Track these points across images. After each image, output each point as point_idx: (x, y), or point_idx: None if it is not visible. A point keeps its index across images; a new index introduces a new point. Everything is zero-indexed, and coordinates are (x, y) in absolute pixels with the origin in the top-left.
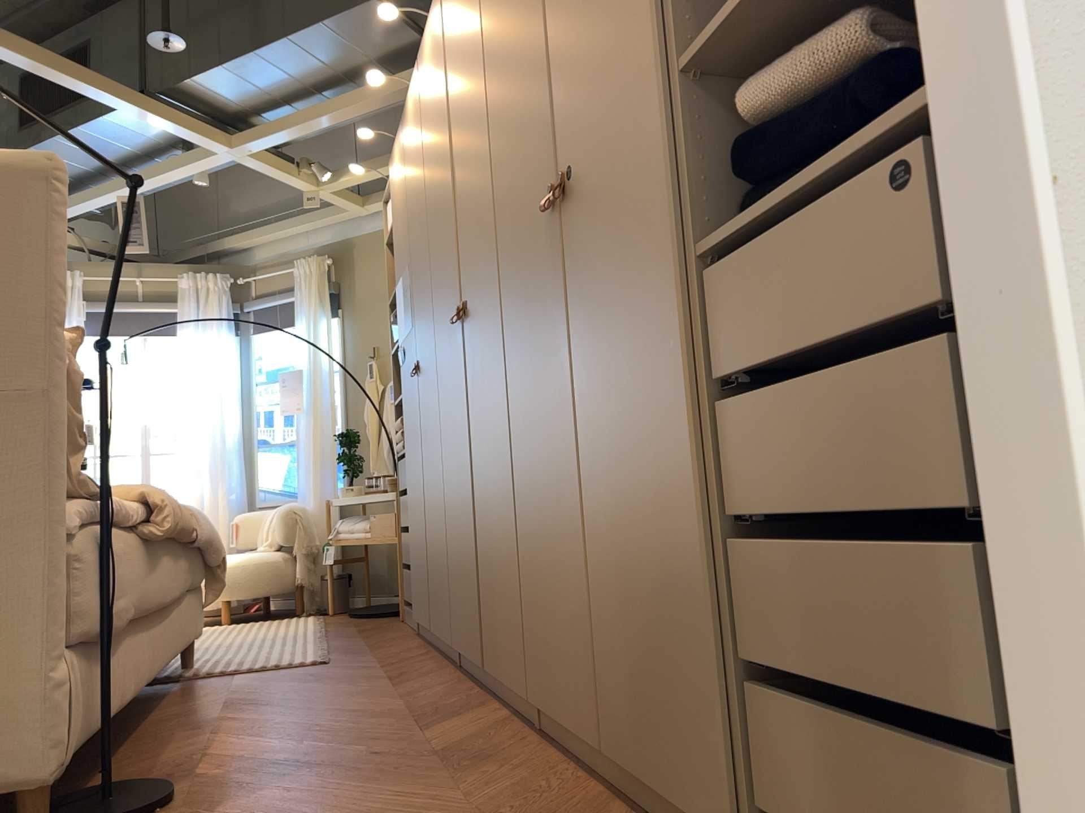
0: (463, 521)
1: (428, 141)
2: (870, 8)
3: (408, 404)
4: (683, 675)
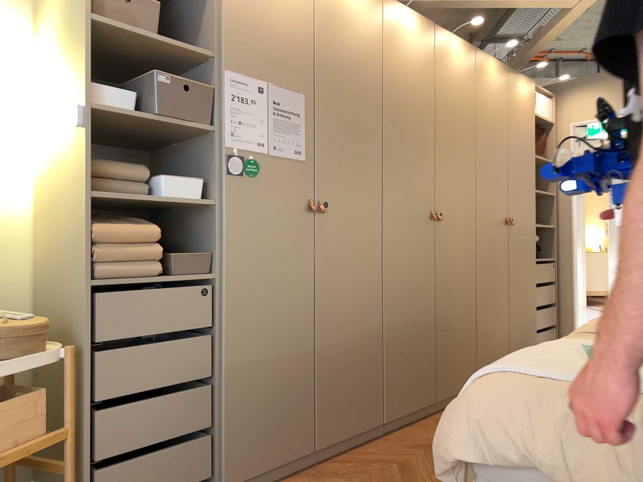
0: (414, 331)
1: (392, 68)
2: (537, 234)
3: (262, 230)
4: (528, 338)
